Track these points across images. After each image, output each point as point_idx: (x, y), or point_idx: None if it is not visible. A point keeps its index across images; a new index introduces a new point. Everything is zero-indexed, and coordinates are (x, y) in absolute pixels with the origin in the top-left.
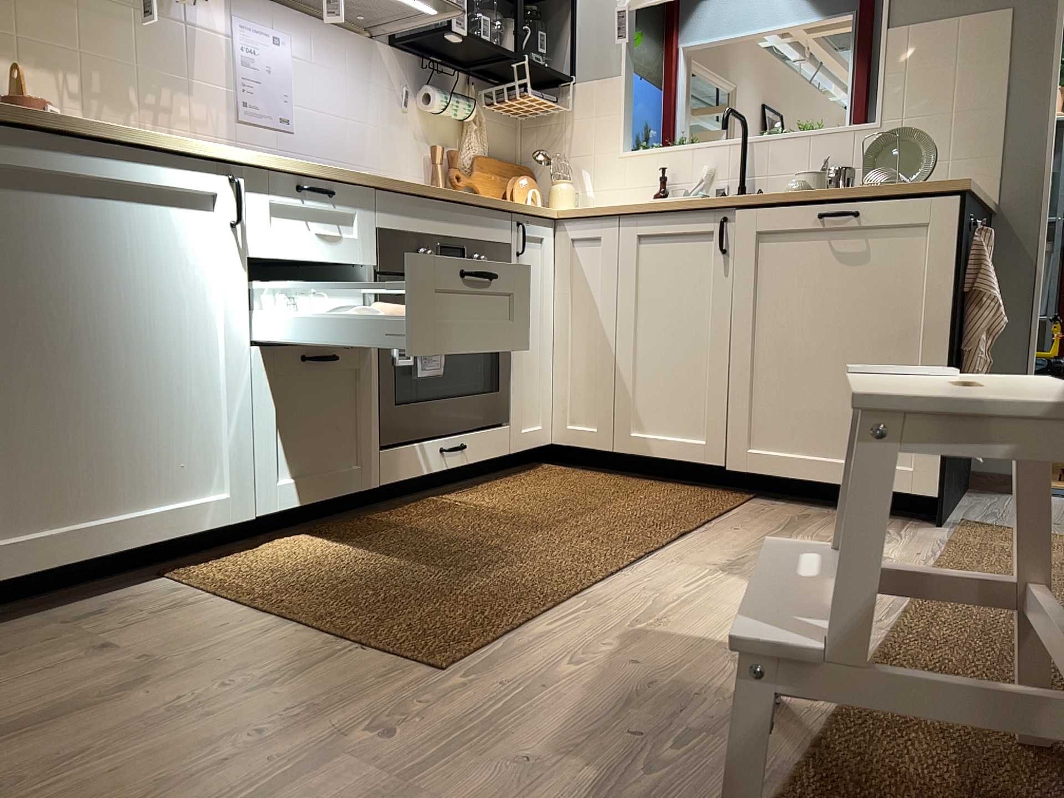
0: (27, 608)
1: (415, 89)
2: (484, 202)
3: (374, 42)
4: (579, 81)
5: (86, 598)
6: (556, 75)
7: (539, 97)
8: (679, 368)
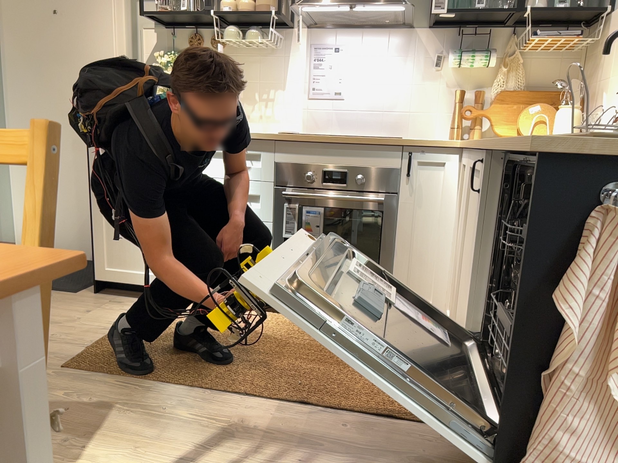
0: (123, 293)
1: (449, 51)
2: (367, 141)
3: (412, 27)
4: (615, 8)
5: (134, 297)
6: (578, 10)
7: (551, 36)
8: (467, 293)
